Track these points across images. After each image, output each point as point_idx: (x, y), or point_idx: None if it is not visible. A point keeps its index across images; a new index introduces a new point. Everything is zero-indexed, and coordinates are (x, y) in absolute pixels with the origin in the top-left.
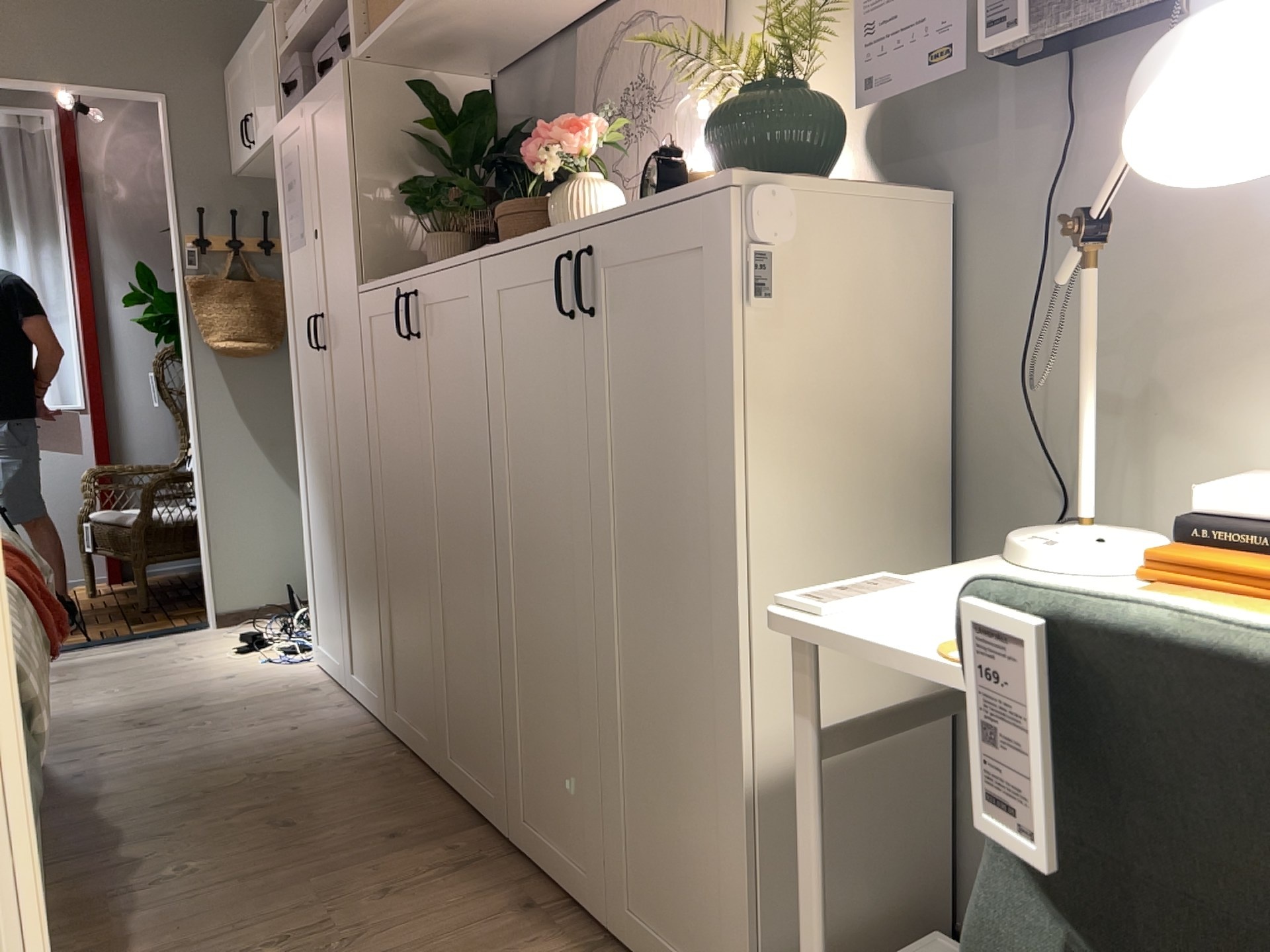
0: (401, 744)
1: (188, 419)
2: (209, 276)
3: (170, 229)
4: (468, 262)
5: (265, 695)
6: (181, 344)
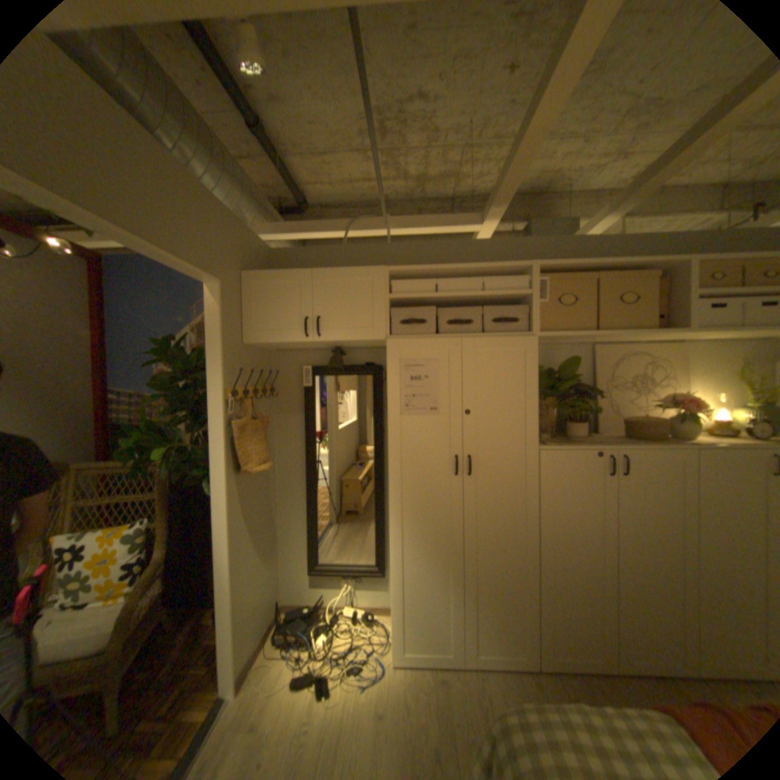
0: (558, 675)
1: (214, 534)
2: (234, 418)
3: (209, 383)
4: (687, 450)
5: (437, 709)
6: (212, 474)
